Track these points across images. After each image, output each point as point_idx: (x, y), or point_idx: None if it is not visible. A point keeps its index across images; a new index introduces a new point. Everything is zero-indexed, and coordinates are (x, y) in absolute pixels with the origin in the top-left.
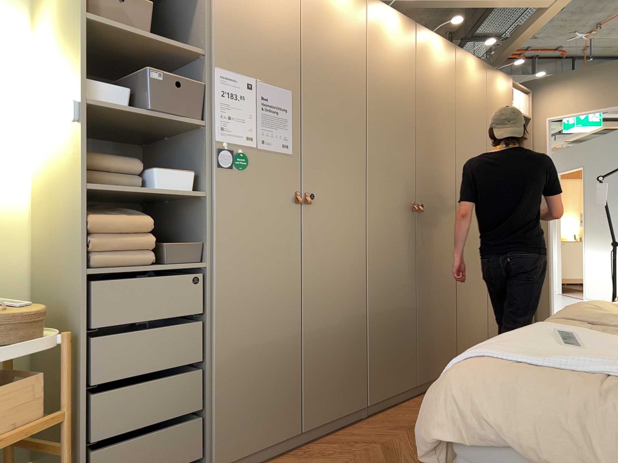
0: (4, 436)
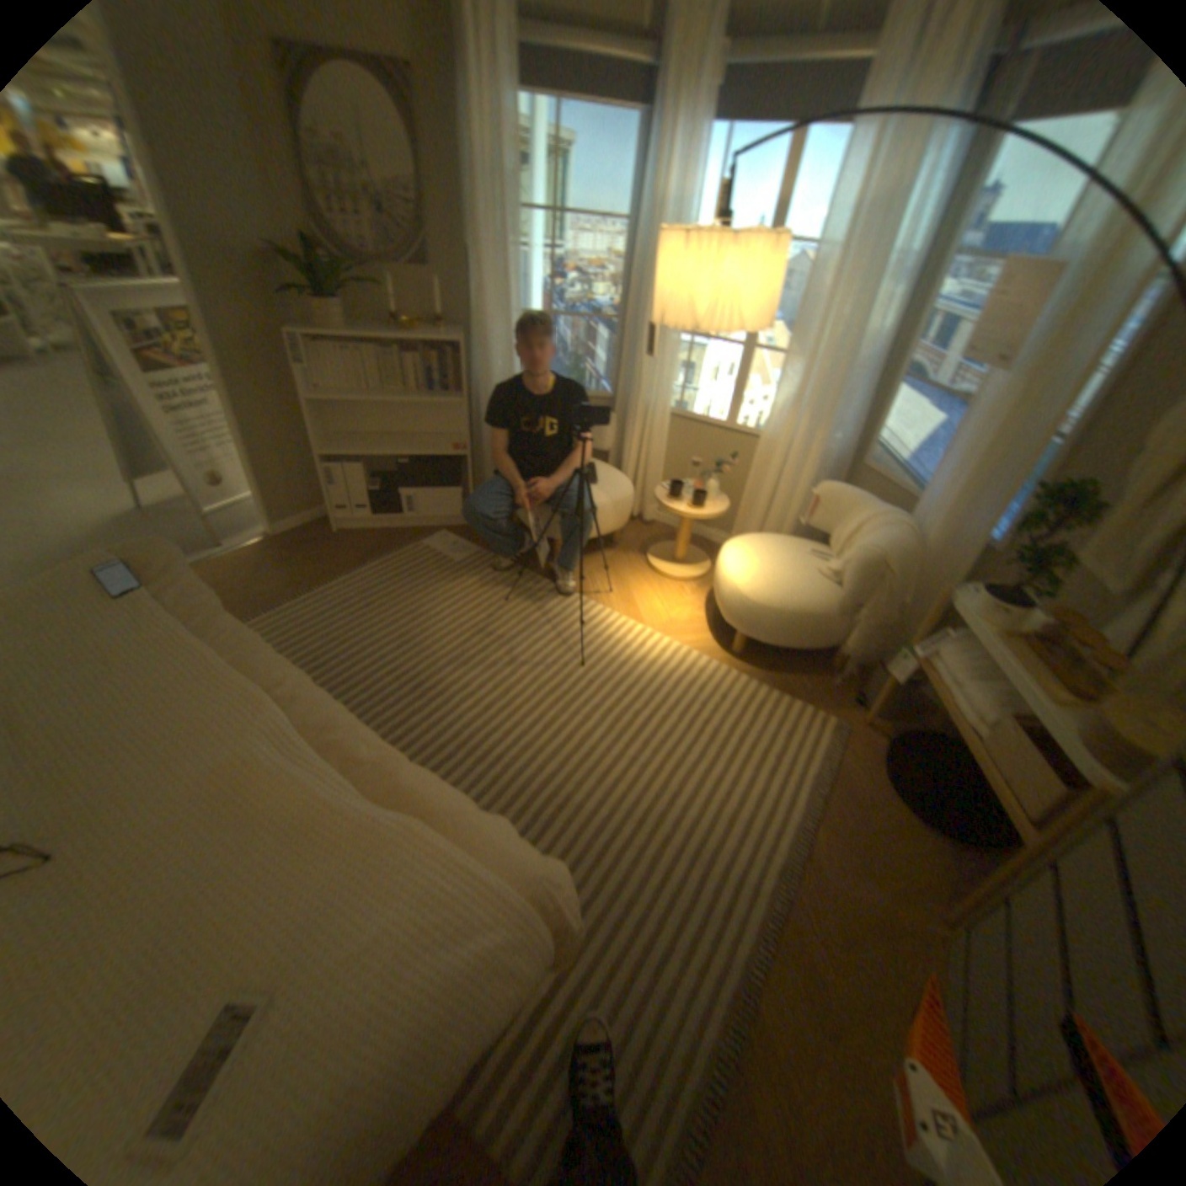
0: (999, 778)
